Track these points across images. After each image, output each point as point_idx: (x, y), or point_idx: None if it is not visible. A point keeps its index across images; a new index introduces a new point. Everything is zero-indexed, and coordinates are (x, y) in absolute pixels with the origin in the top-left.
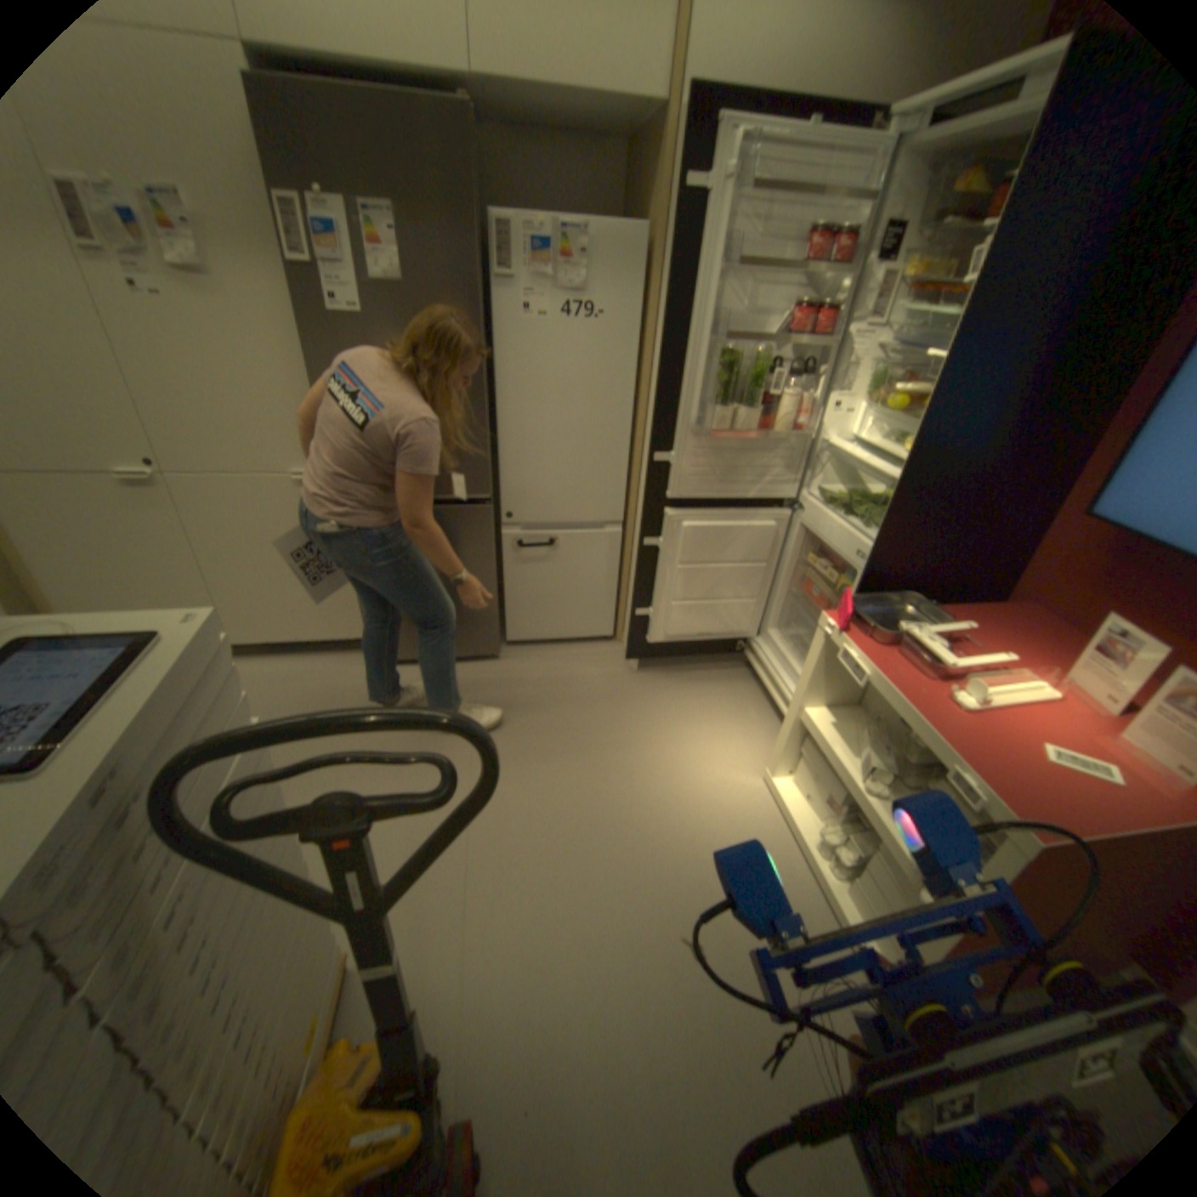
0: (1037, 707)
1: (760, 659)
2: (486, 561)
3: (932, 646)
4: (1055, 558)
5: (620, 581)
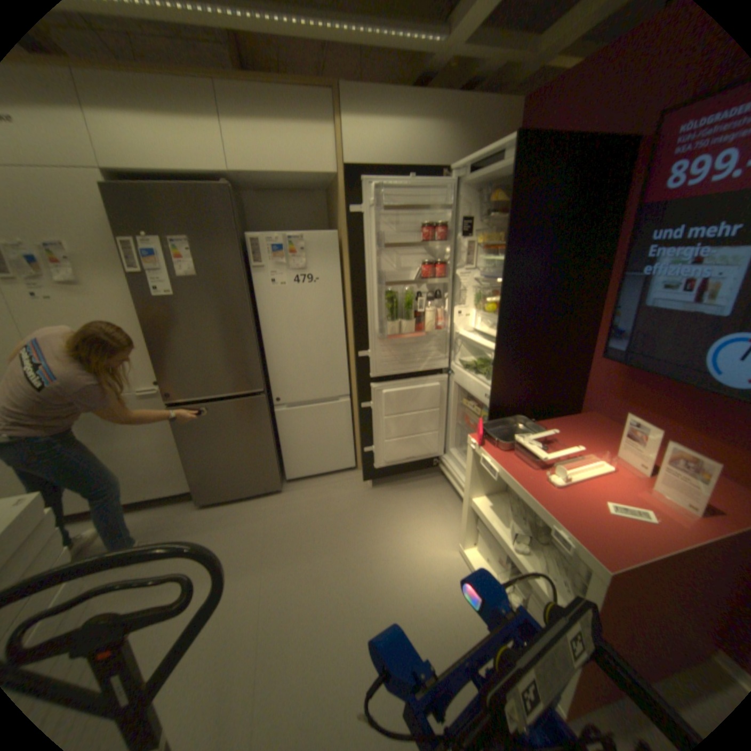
0: (601, 479)
1: (448, 470)
2: (265, 430)
3: (532, 448)
4: (598, 384)
5: (354, 431)
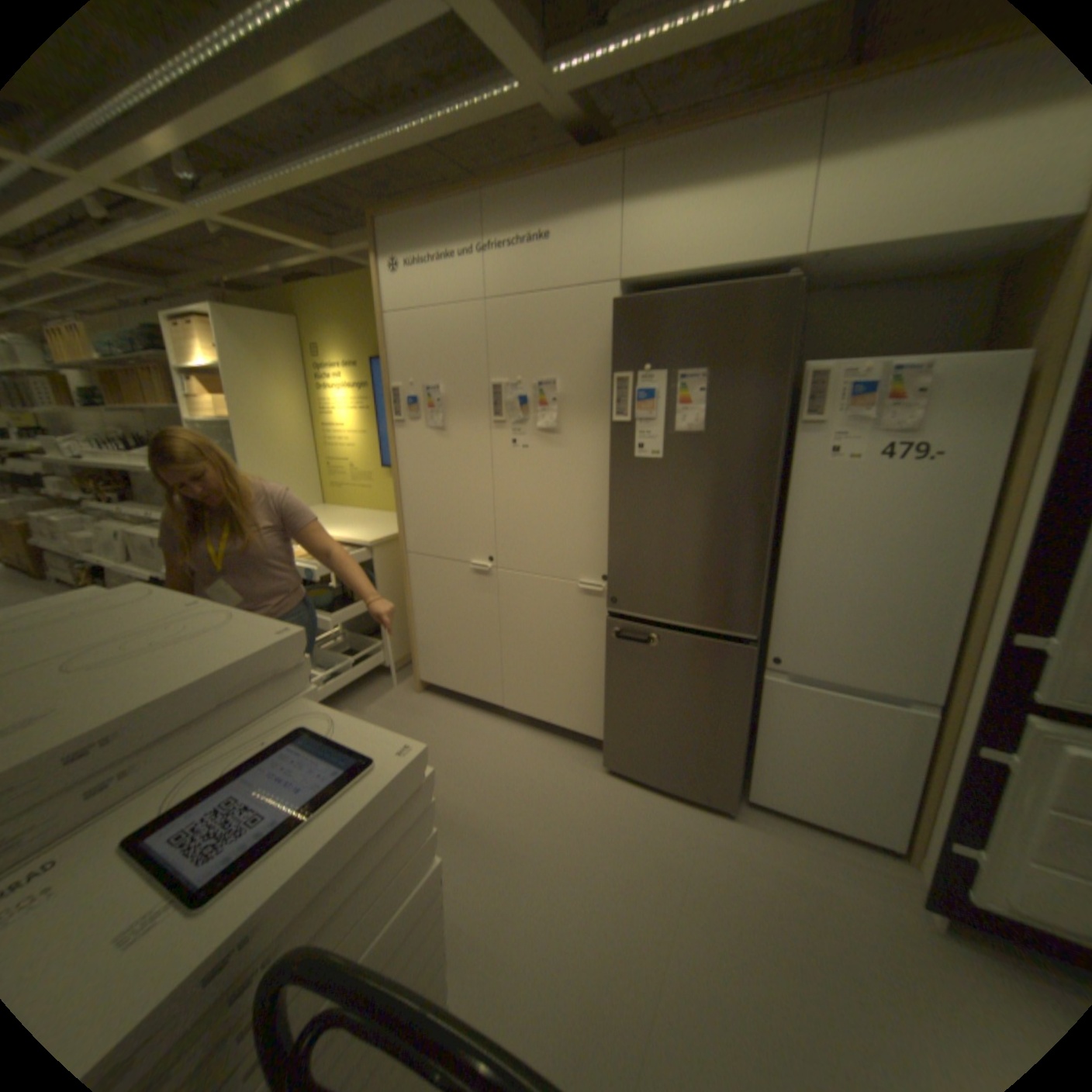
0: None
1: None
2: (739, 705)
3: None
4: None
5: (929, 785)
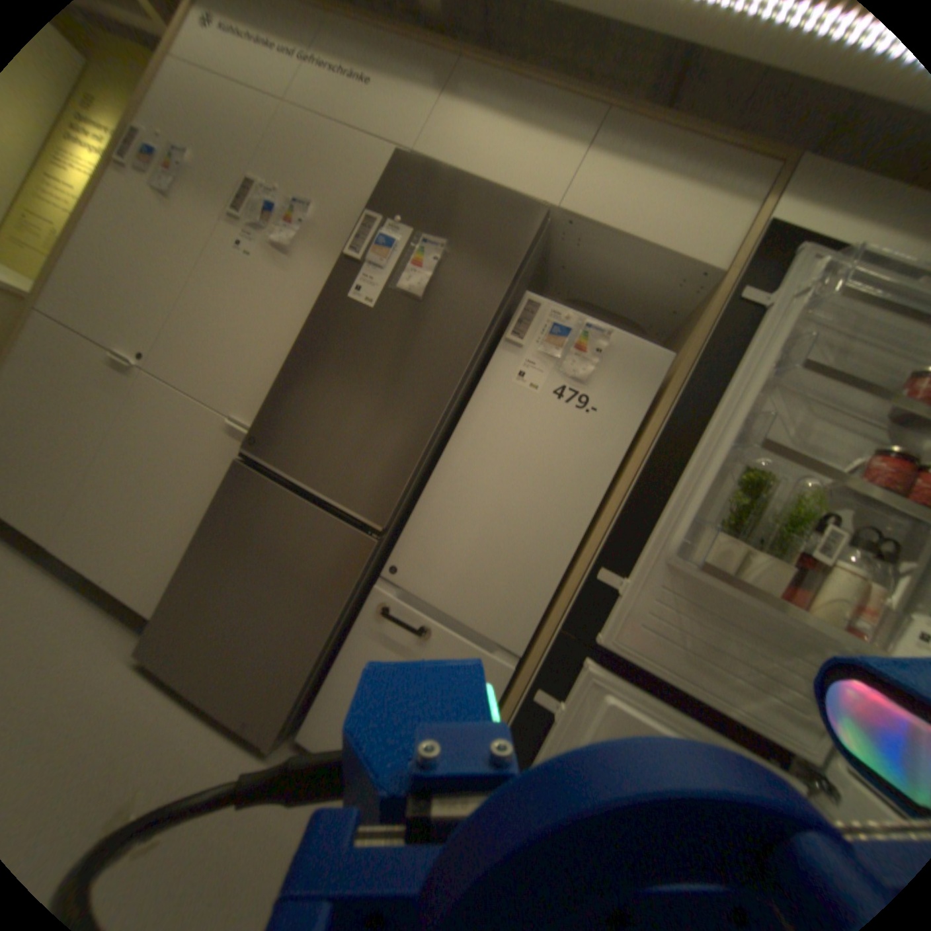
0: None
1: None
2: (333, 606)
3: None
4: None
5: None
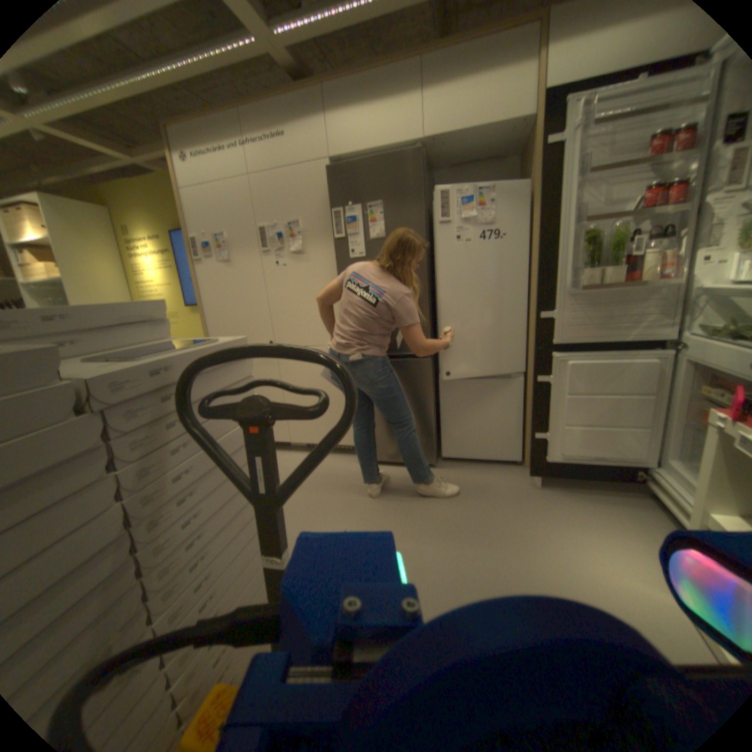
0: None
1: (663, 486)
2: (426, 395)
3: None
4: None
5: (525, 417)
